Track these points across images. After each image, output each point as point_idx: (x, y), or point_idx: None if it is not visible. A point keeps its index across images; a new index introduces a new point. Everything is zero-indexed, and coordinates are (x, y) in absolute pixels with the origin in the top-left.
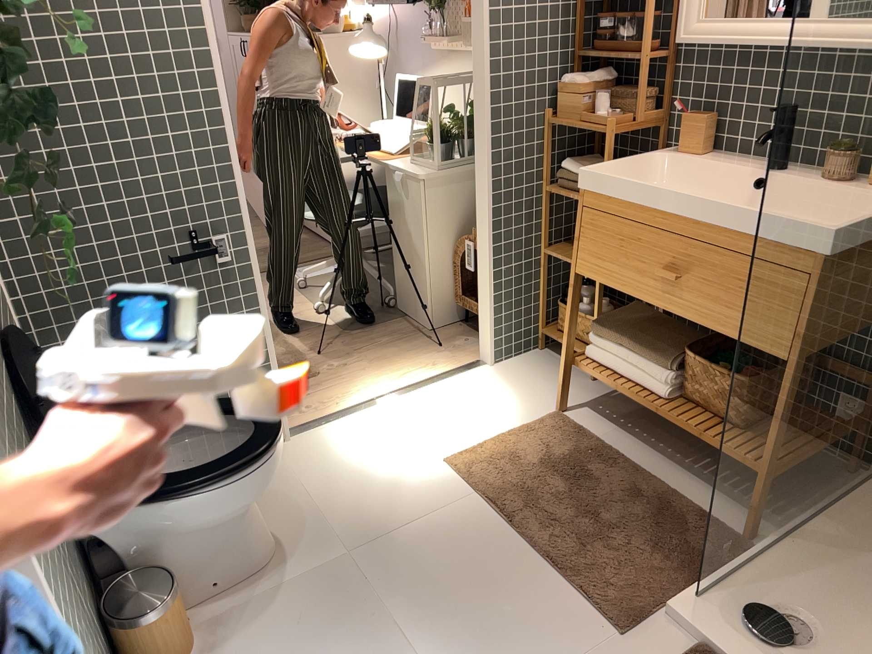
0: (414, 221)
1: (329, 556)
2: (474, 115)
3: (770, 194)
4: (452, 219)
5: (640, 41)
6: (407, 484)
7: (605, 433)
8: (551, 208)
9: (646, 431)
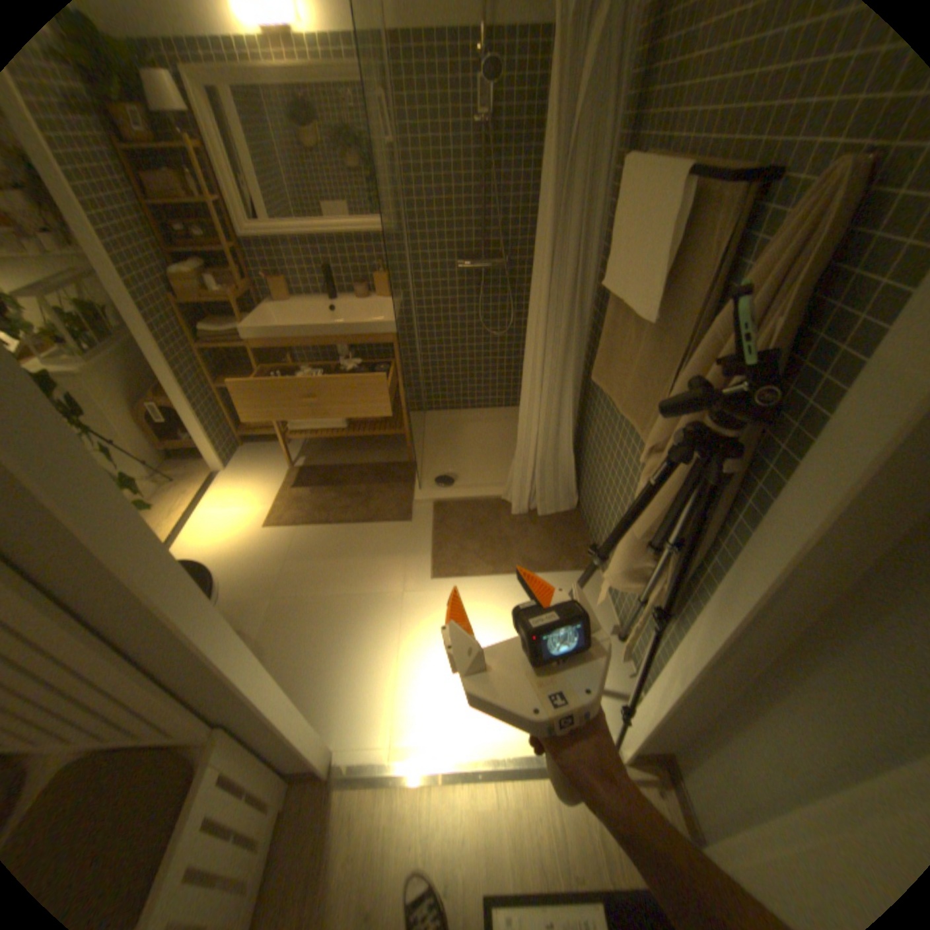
0: (84, 410)
1: (261, 609)
2: (119, 312)
3: (337, 312)
4: (117, 395)
5: (212, 238)
6: (257, 552)
7: (322, 462)
8: (201, 359)
9: (336, 450)
